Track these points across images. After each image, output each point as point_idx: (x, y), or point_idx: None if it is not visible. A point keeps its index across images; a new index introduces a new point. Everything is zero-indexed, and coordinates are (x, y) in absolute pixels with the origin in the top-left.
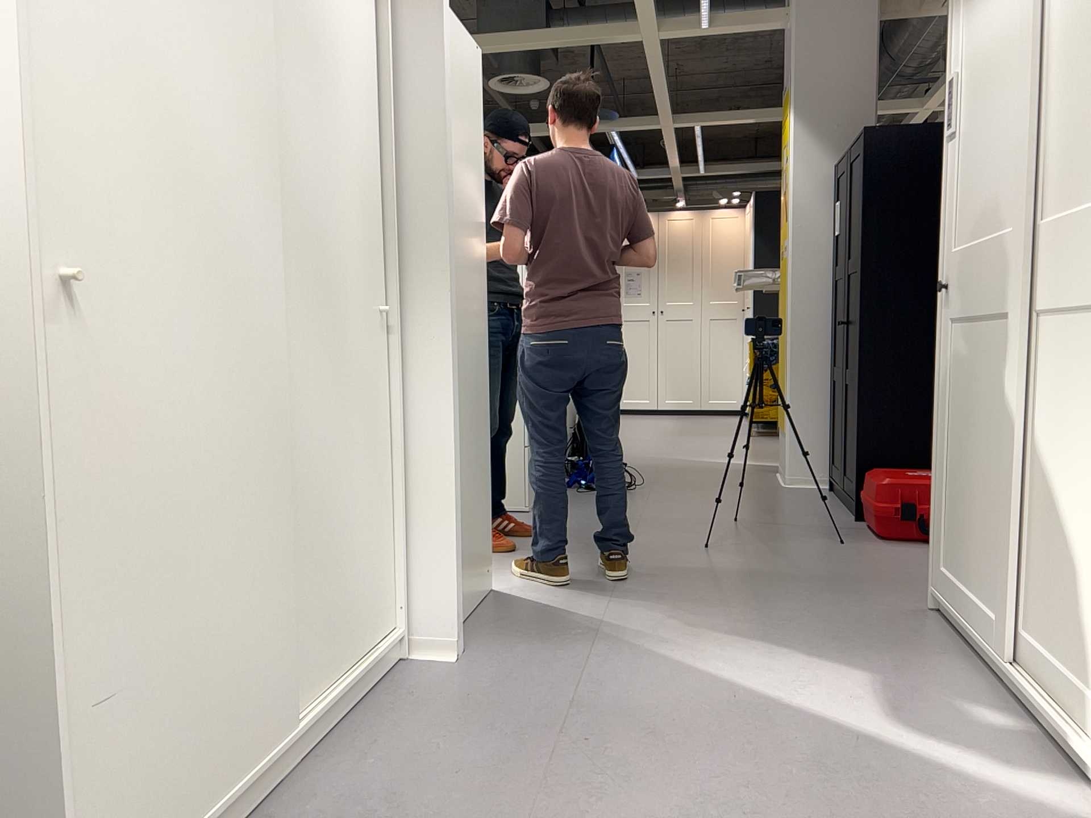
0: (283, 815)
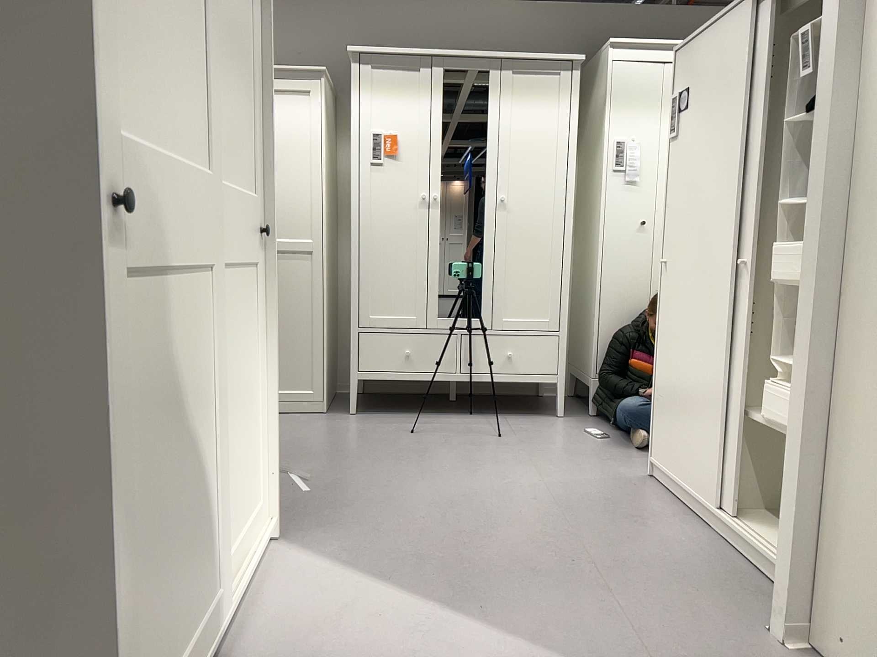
0: (673, 508)
